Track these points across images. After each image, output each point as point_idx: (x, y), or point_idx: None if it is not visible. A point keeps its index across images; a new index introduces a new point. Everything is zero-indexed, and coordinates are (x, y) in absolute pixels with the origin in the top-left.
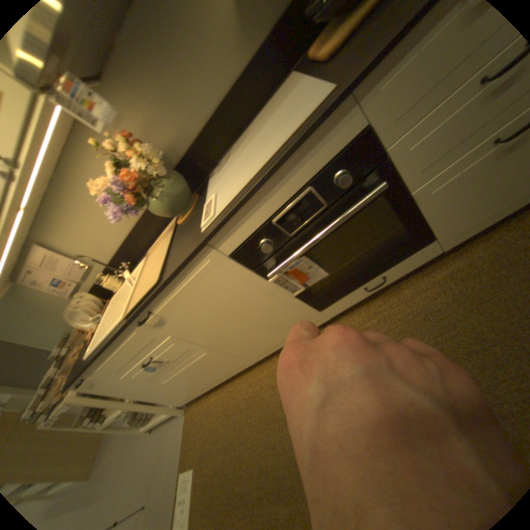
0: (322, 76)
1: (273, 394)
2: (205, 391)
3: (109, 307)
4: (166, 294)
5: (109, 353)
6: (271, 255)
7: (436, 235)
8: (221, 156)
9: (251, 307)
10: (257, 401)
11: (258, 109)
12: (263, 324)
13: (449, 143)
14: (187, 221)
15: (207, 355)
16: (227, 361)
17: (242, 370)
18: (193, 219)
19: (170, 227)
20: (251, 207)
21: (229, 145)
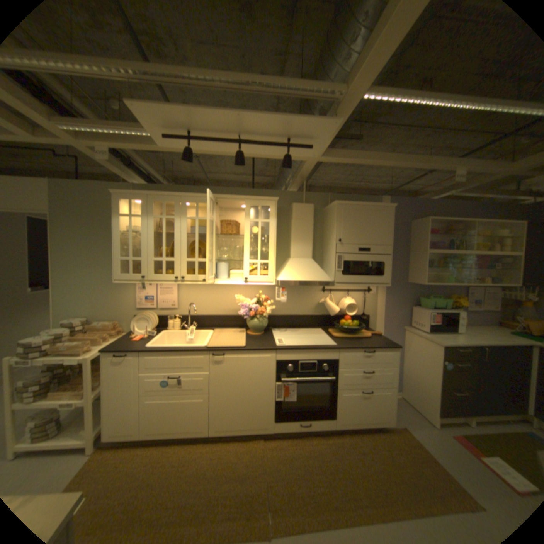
0: (332, 339)
1: (209, 463)
2: (130, 445)
3: (161, 332)
4: (241, 353)
5: (172, 354)
6: (287, 373)
7: (337, 417)
8: (279, 327)
9: (256, 390)
10: (191, 464)
11: (303, 327)
12: (248, 406)
13: (353, 382)
14: (256, 336)
15: (201, 402)
16: (200, 418)
17: (192, 437)
18: (263, 338)
19: (236, 329)
20: (299, 352)
21: (285, 327)
